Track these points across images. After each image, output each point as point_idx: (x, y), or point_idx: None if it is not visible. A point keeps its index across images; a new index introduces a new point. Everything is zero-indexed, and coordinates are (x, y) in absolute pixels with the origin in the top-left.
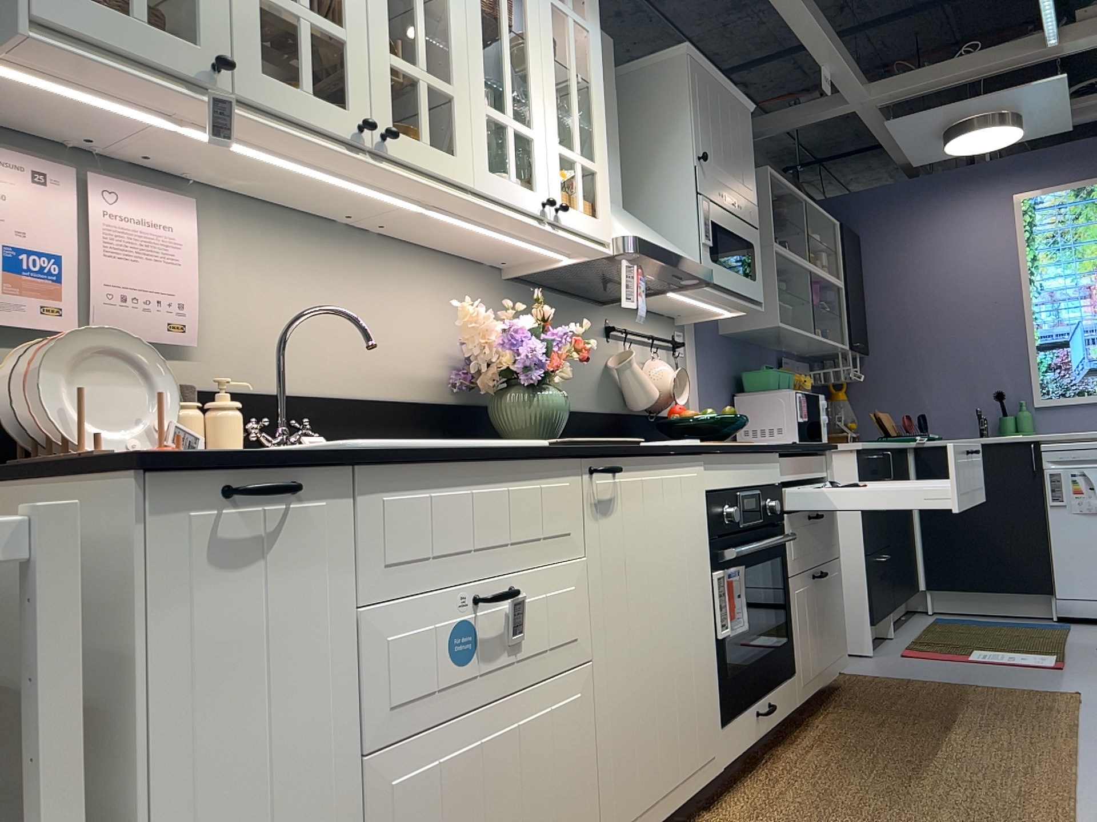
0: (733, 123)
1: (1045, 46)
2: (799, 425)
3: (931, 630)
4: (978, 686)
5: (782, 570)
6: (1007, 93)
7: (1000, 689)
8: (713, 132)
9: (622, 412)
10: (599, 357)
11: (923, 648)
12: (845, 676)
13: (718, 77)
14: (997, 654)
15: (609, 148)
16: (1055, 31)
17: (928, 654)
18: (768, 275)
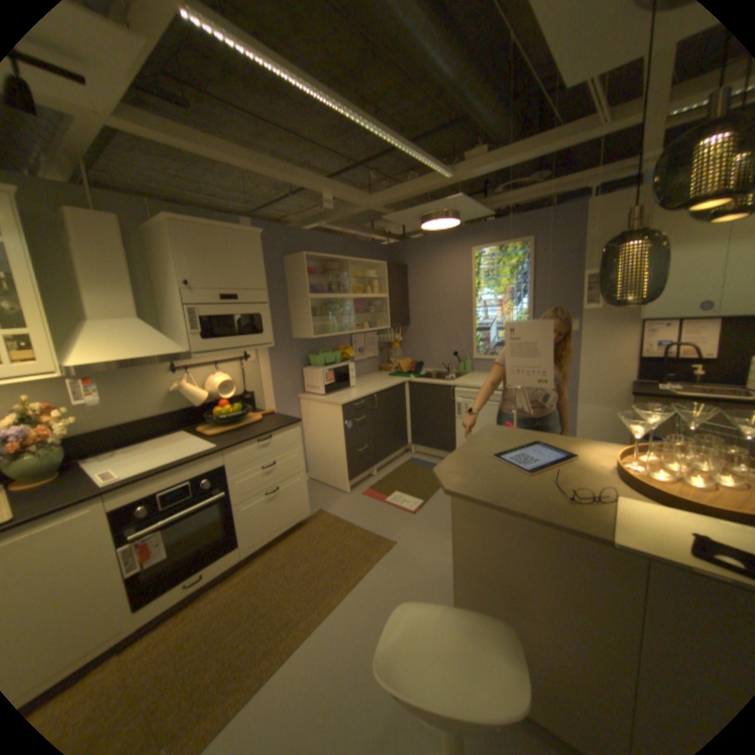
0: (233, 248)
1: (446, 177)
2: (326, 385)
3: (396, 471)
4: (359, 532)
5: (222, 507)
6: (436, 203)
7: (366, 535)
8: (203, 261)
9: (188, 407)
10: (161, 385)
11: (376, 489)
12: (316, 515)
13: (209, 223)
14: (400, 498)
15: (112, 286)
16: (445, 170)
17: (372, 495)
18: (307, 312)
